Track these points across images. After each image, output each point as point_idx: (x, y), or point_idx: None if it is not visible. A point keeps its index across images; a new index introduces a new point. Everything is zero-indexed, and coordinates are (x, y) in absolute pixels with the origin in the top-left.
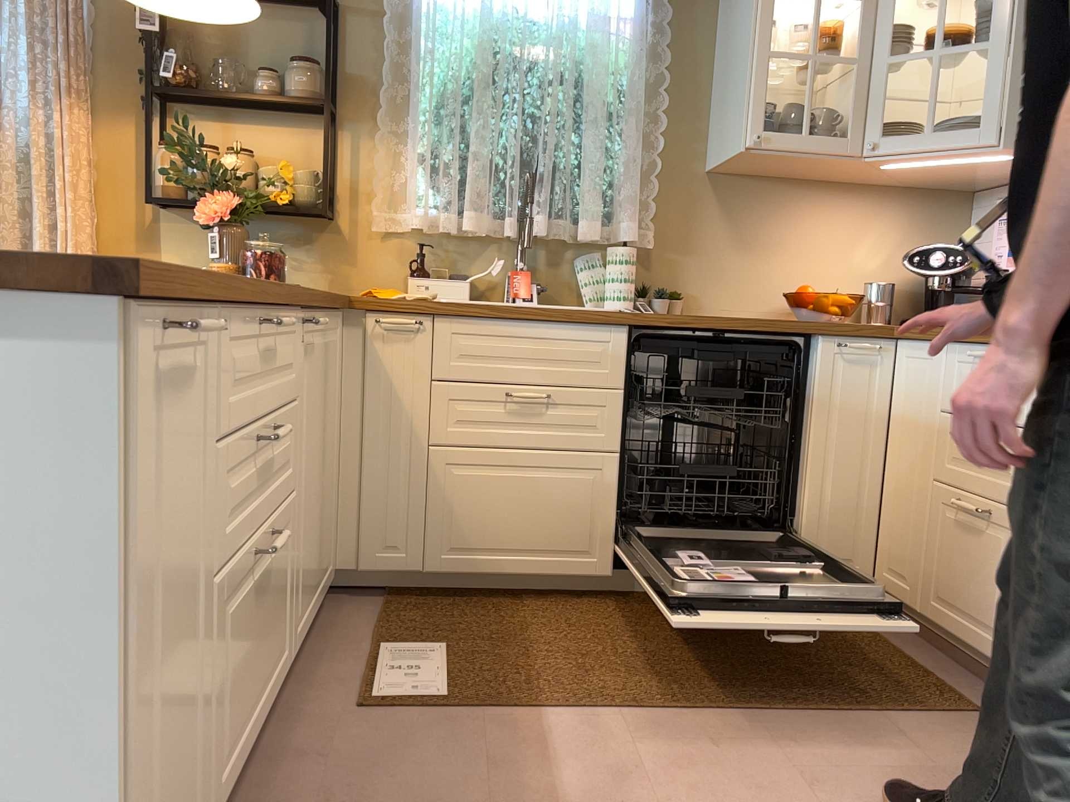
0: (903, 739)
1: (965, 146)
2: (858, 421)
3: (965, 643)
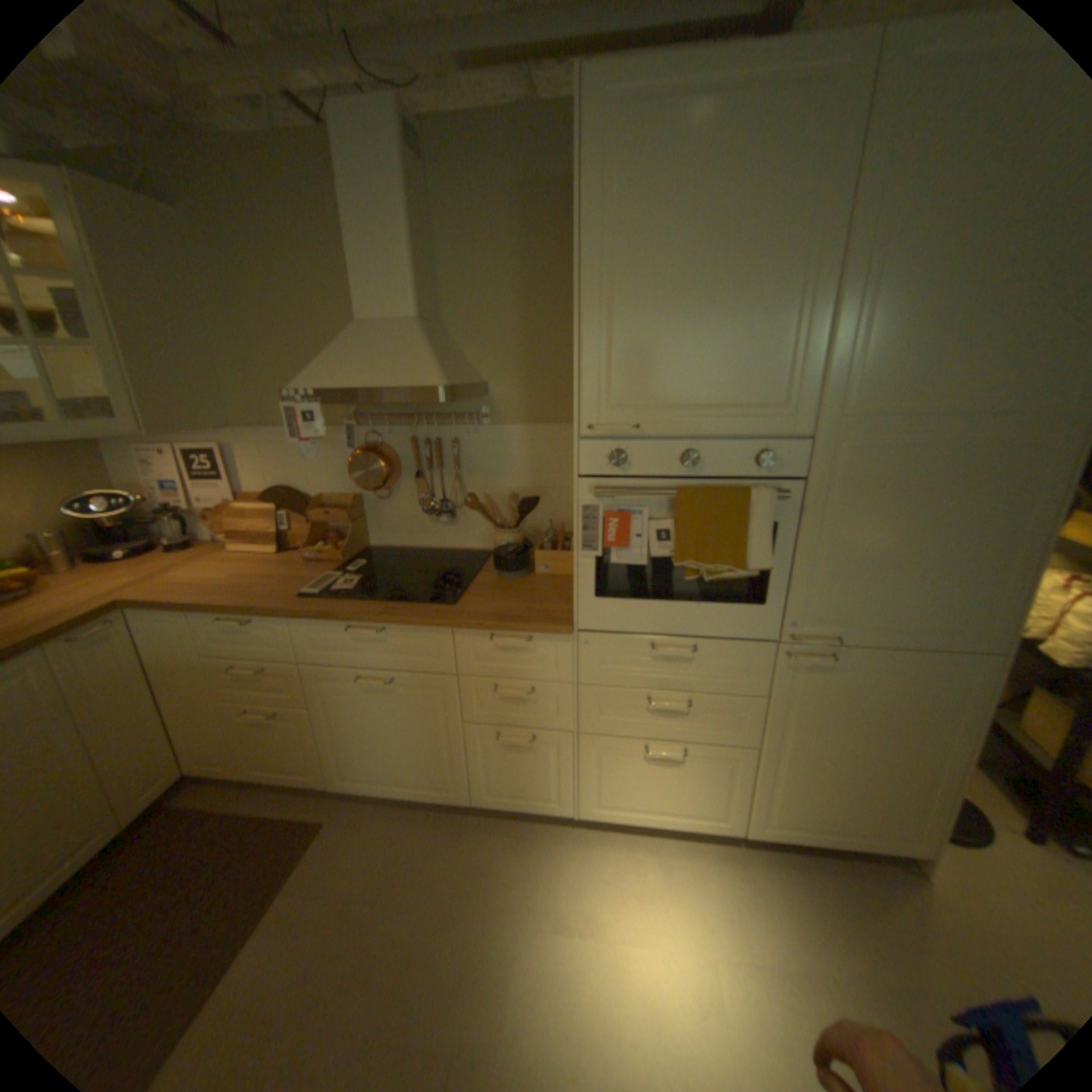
0: (306, 898)
1: (107, 435)
2: (118, 687)
3: (284, 785)
